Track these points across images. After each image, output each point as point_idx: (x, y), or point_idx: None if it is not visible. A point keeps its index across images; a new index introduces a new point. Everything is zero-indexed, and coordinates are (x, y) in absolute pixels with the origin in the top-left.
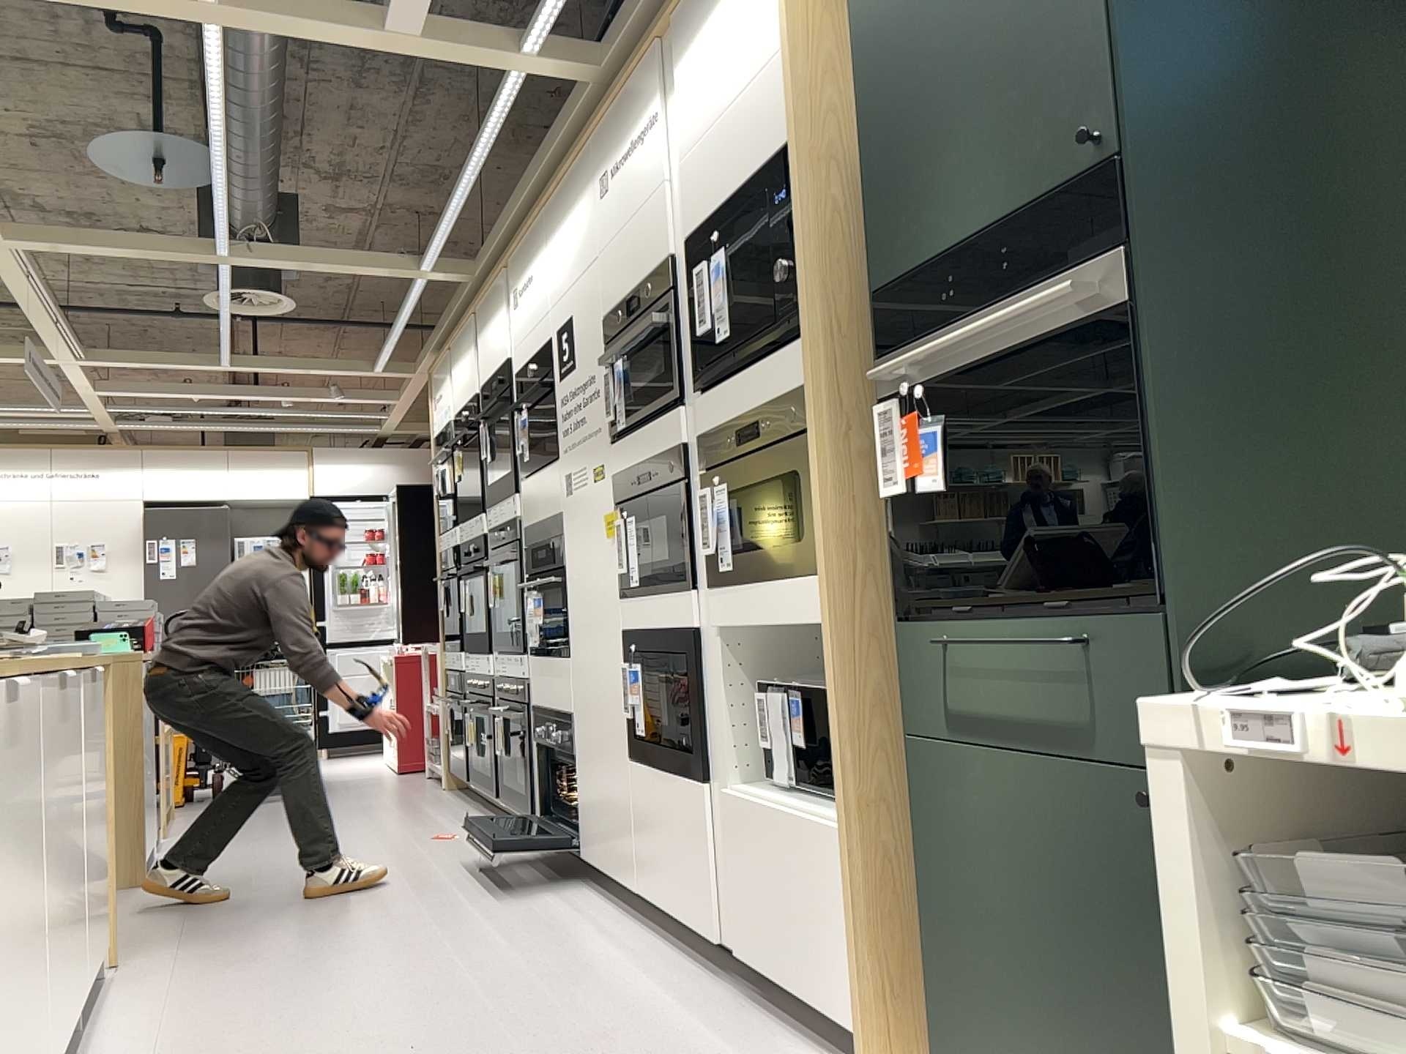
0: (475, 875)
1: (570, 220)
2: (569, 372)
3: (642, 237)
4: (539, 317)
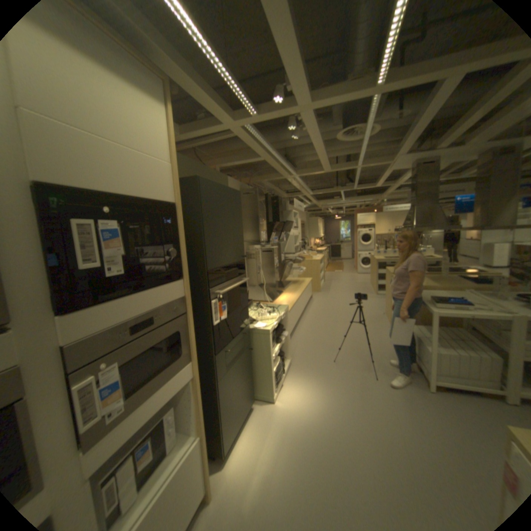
0: None
1: None
2: None
3: None
4: None
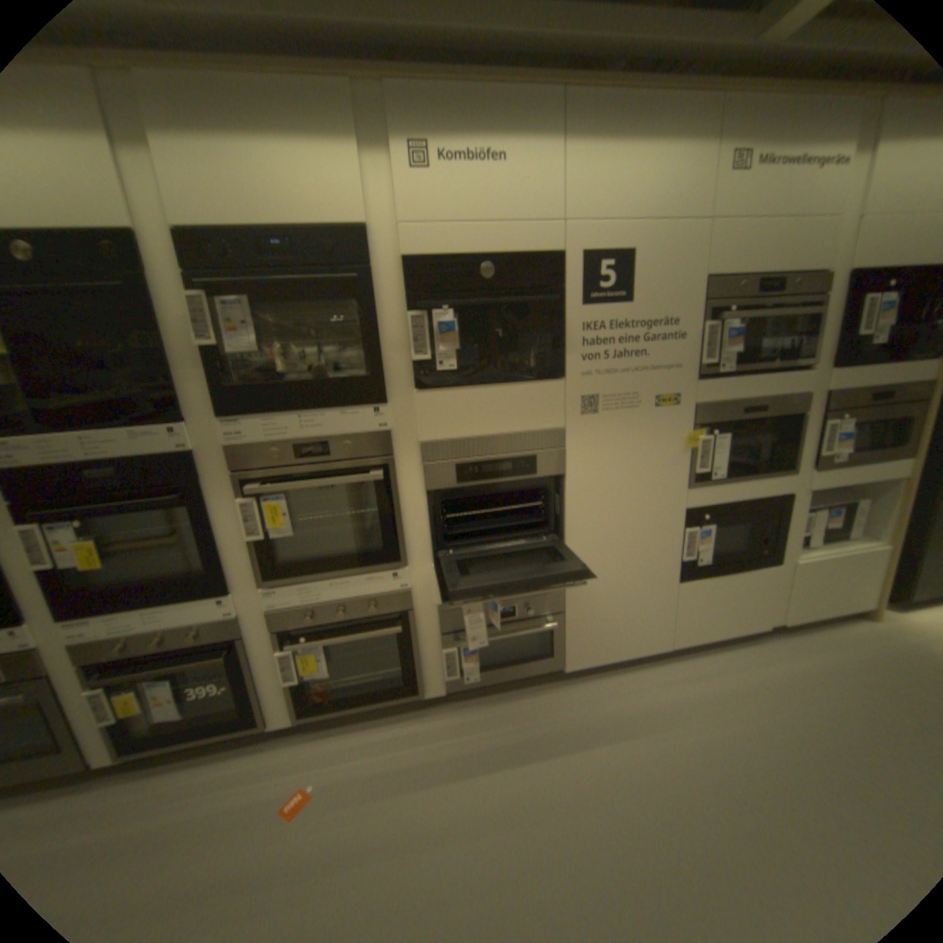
0: (493, 764)
1: (653, 149)
2: (616, 302)
3: (799, 238)
4: (527, 215)
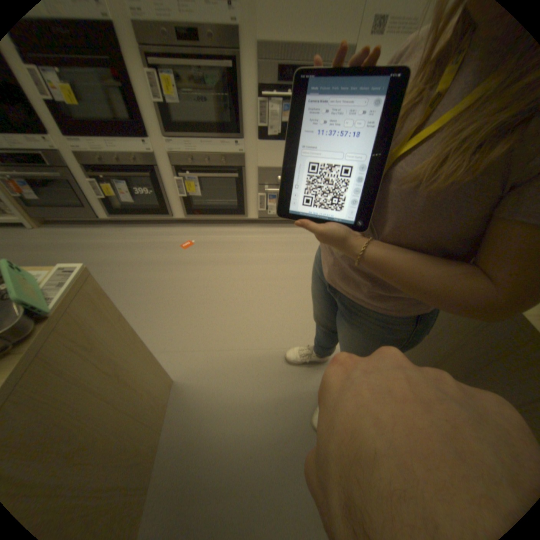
0: (275, 245)
1: None
2: None
3: None
4: None
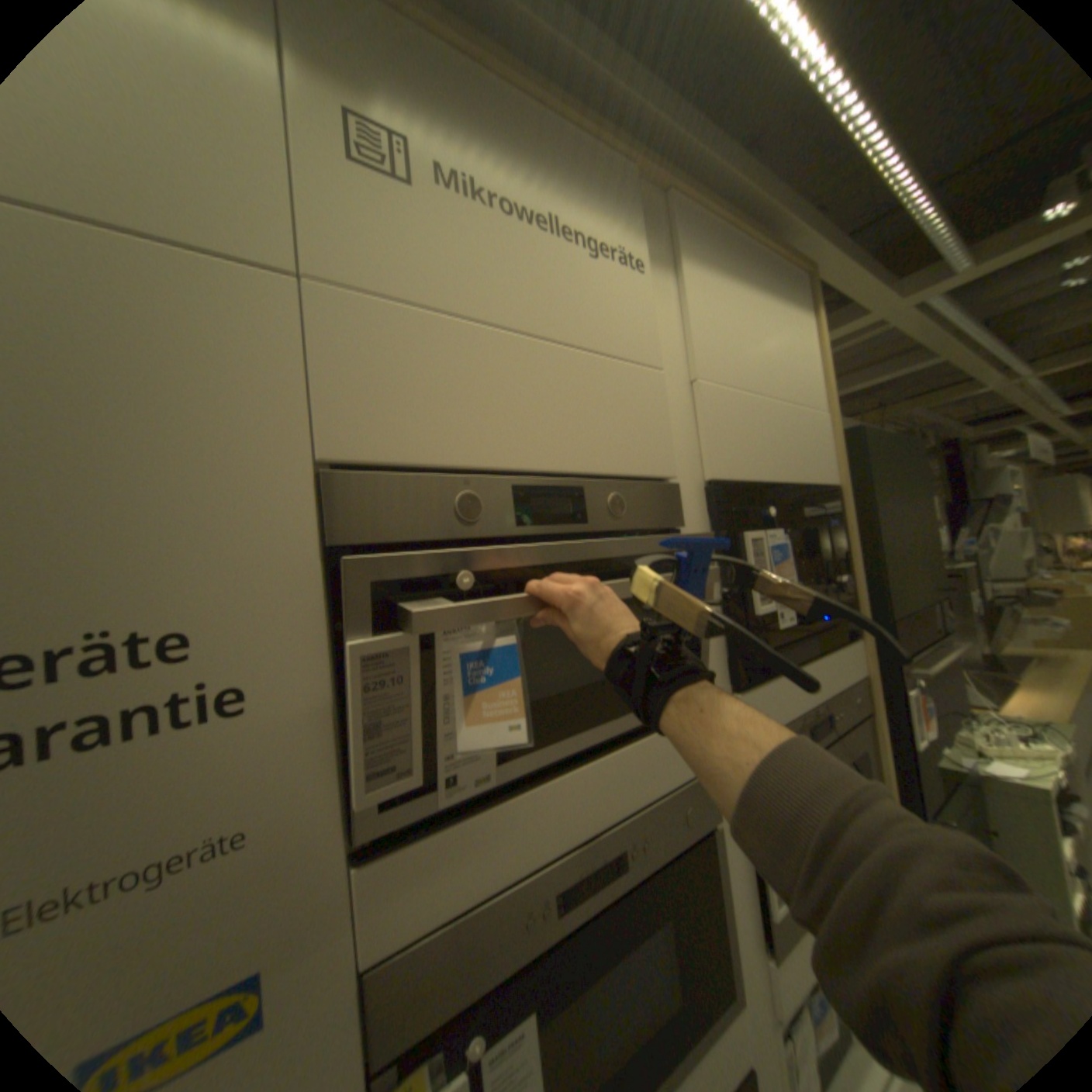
0: None
1: None
2: None
3: (589, 396)
4: None
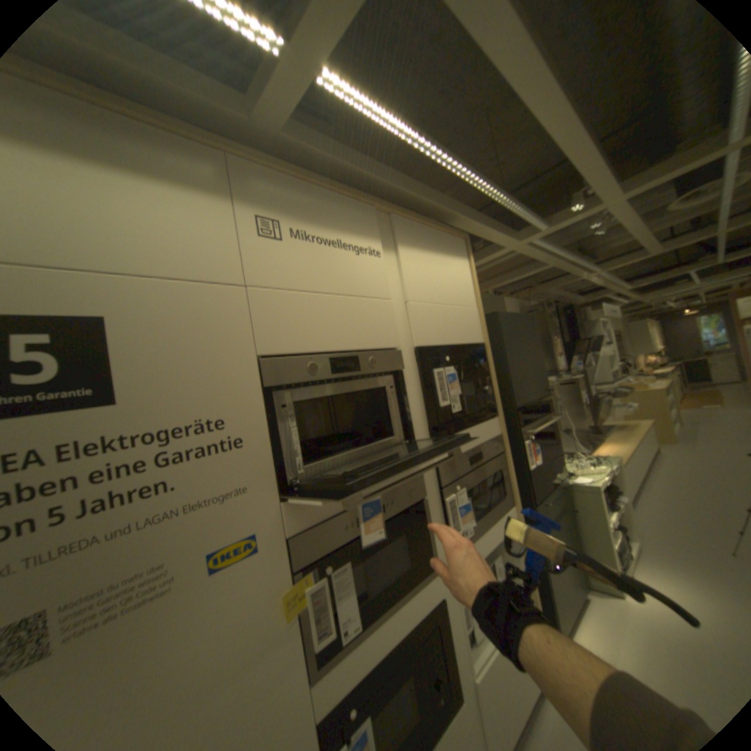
0: None
1: (115, 181)
2: (68, 406)
3: (358, 317)
4: None
